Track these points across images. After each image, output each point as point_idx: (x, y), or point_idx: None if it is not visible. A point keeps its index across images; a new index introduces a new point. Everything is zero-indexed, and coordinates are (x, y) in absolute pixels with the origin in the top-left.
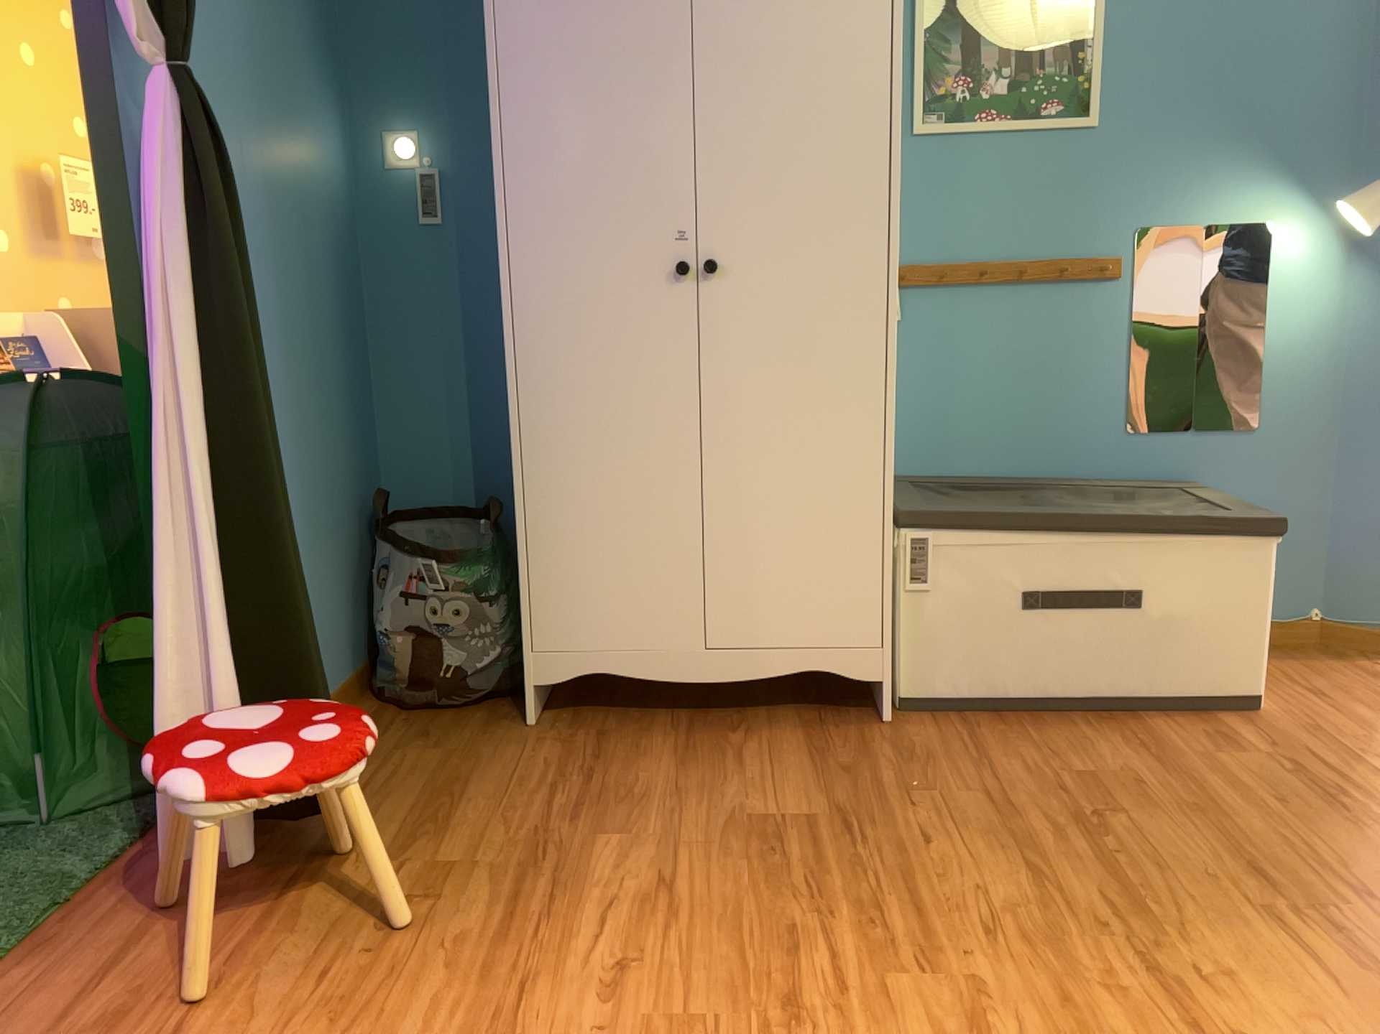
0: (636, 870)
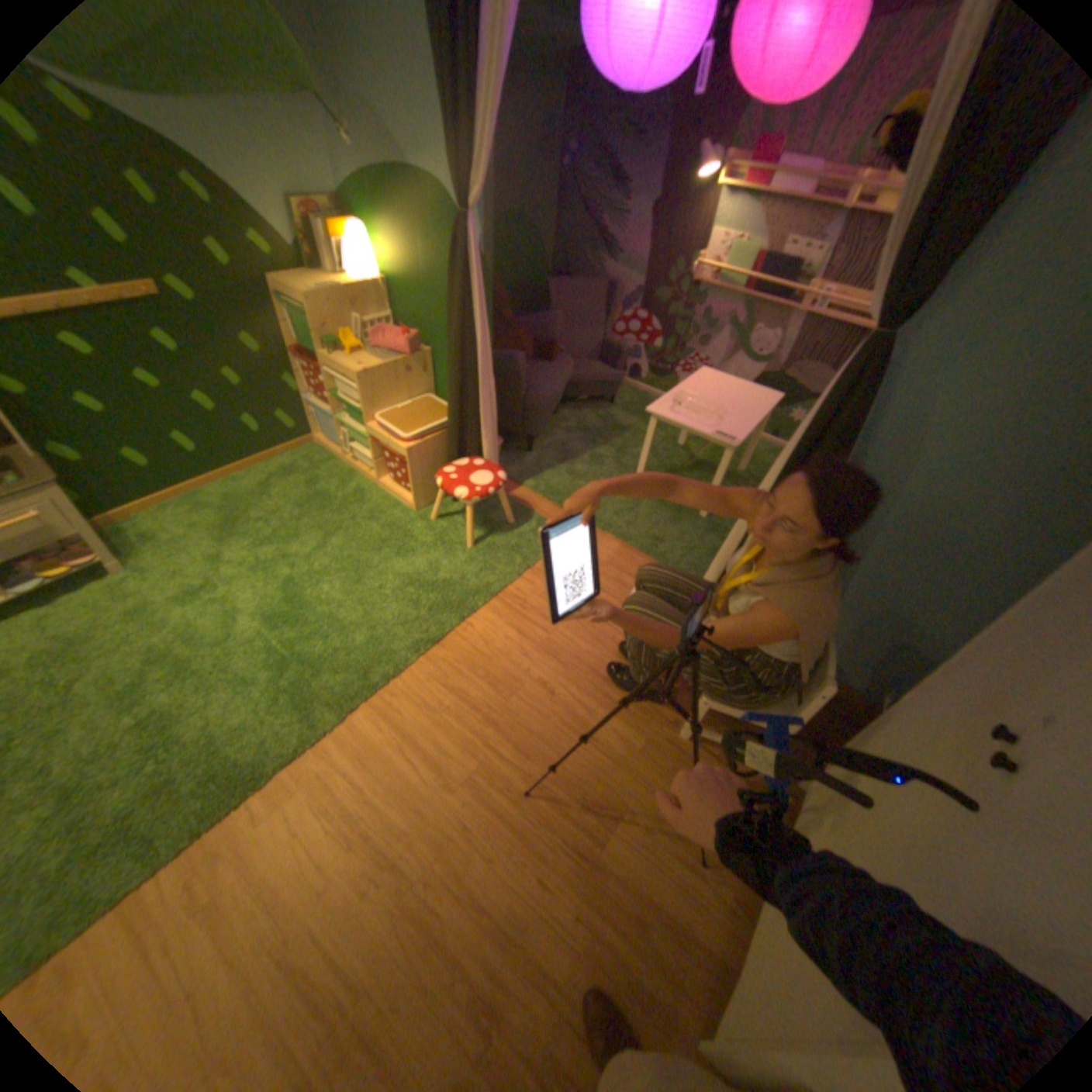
0: (605, 741)
